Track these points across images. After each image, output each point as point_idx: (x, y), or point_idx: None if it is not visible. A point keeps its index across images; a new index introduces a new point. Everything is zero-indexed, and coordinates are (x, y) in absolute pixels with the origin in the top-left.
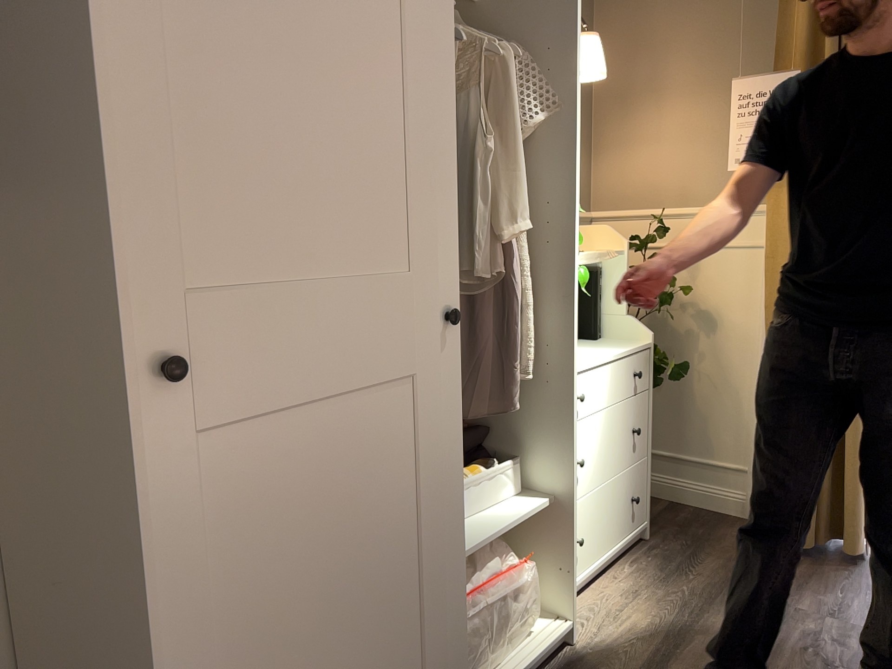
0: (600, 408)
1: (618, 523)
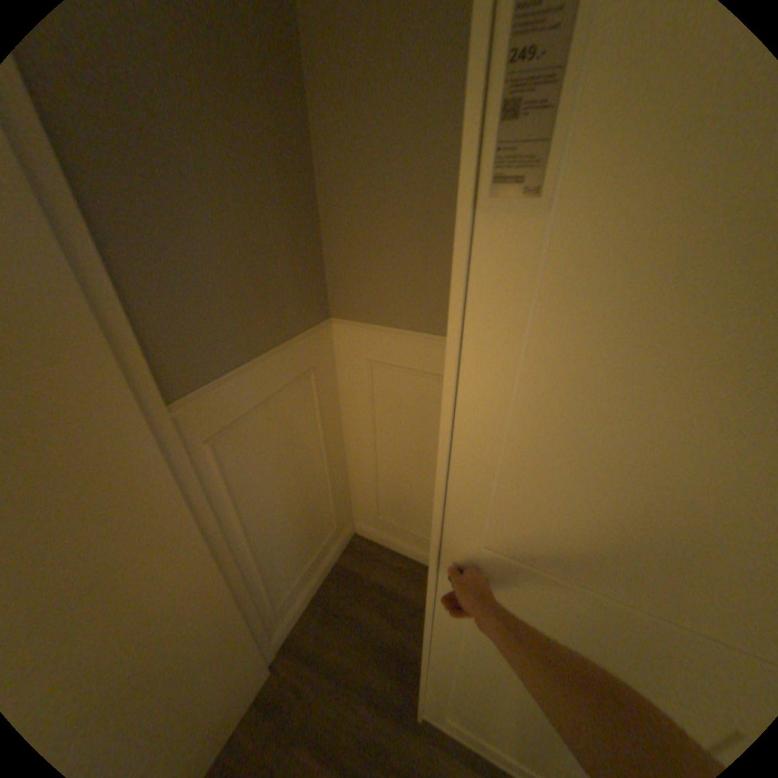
0: None
1: None
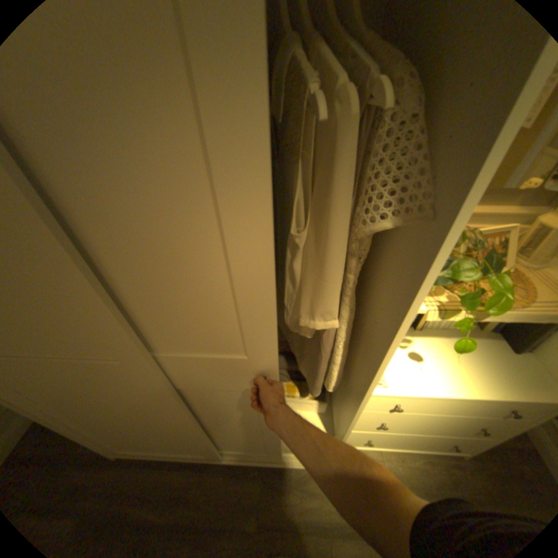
0: (436, 415)
1: (431, 449)
